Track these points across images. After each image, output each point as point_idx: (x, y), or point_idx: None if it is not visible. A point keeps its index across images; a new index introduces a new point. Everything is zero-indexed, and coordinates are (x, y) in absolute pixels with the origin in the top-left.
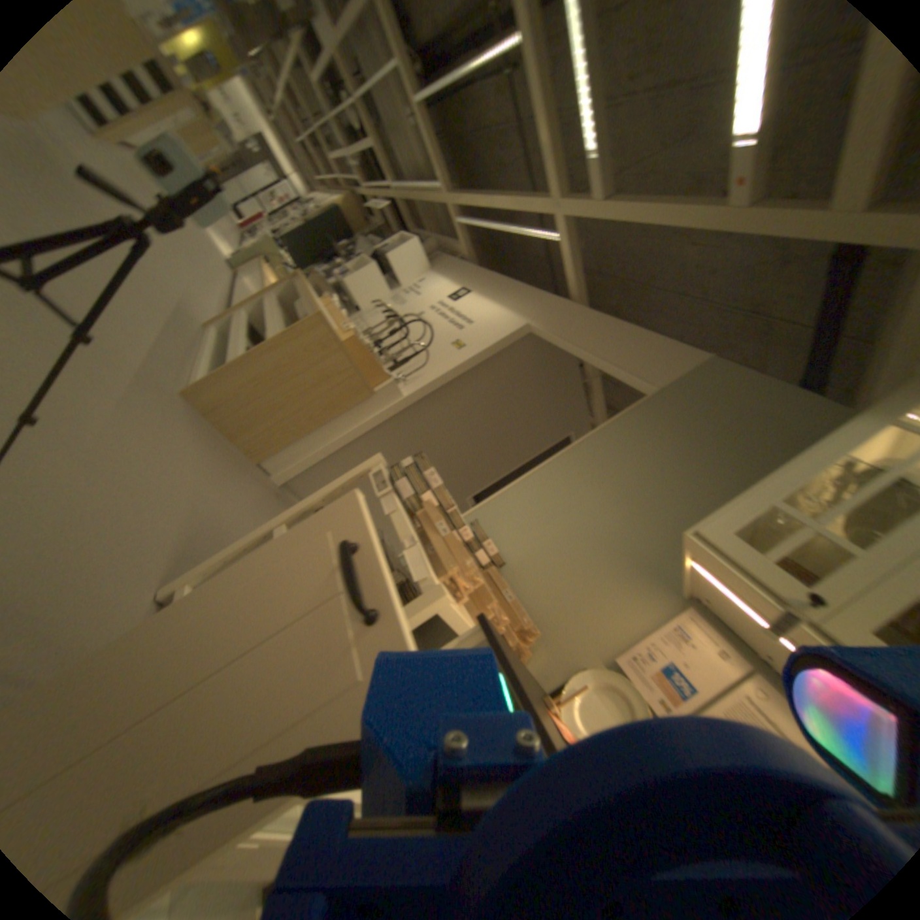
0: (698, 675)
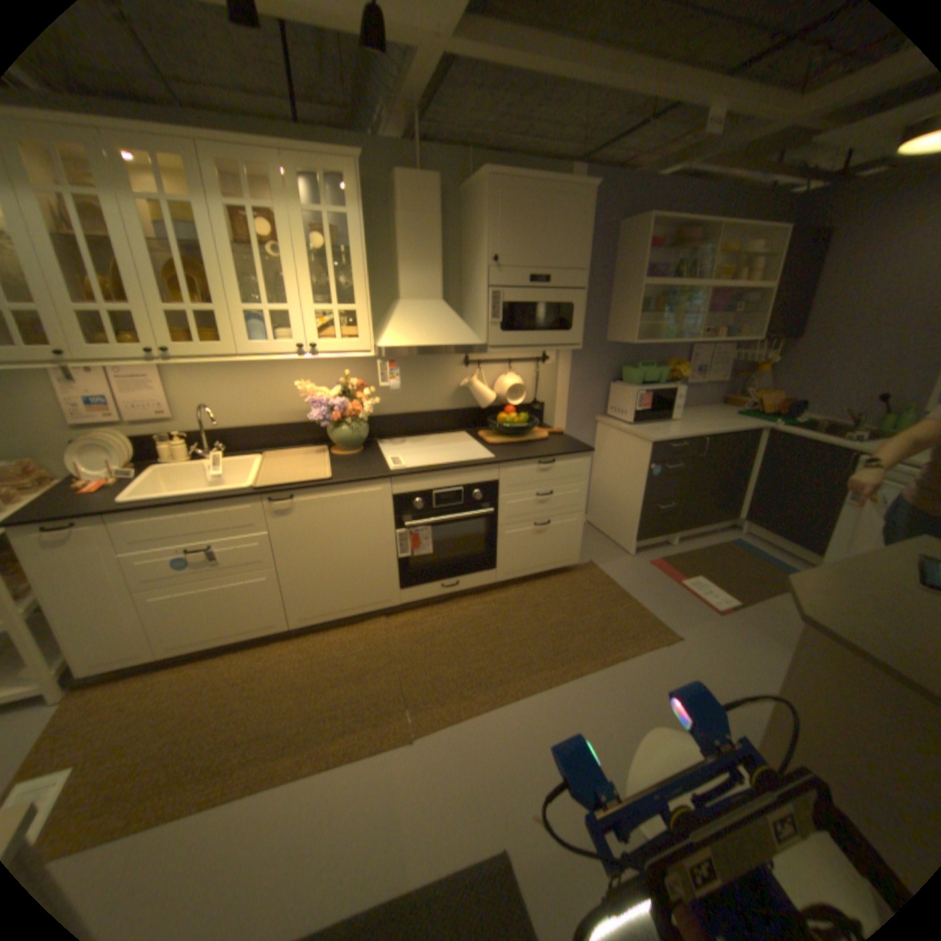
0: (92, 391)
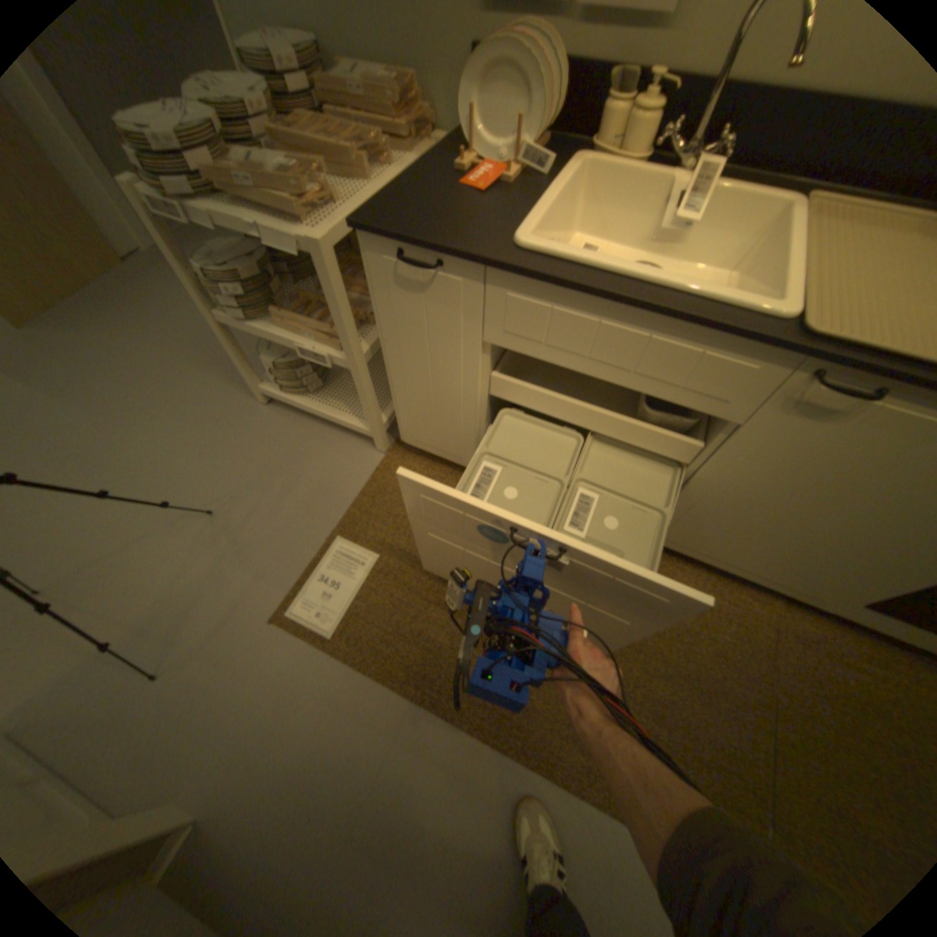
0: None
